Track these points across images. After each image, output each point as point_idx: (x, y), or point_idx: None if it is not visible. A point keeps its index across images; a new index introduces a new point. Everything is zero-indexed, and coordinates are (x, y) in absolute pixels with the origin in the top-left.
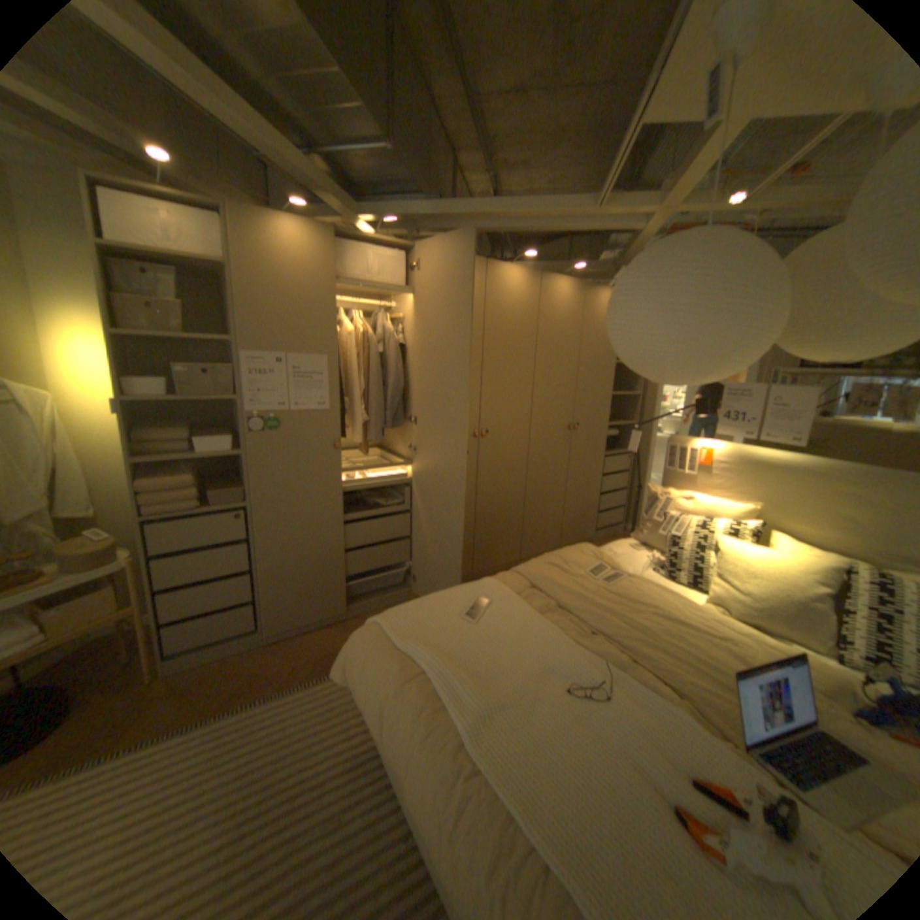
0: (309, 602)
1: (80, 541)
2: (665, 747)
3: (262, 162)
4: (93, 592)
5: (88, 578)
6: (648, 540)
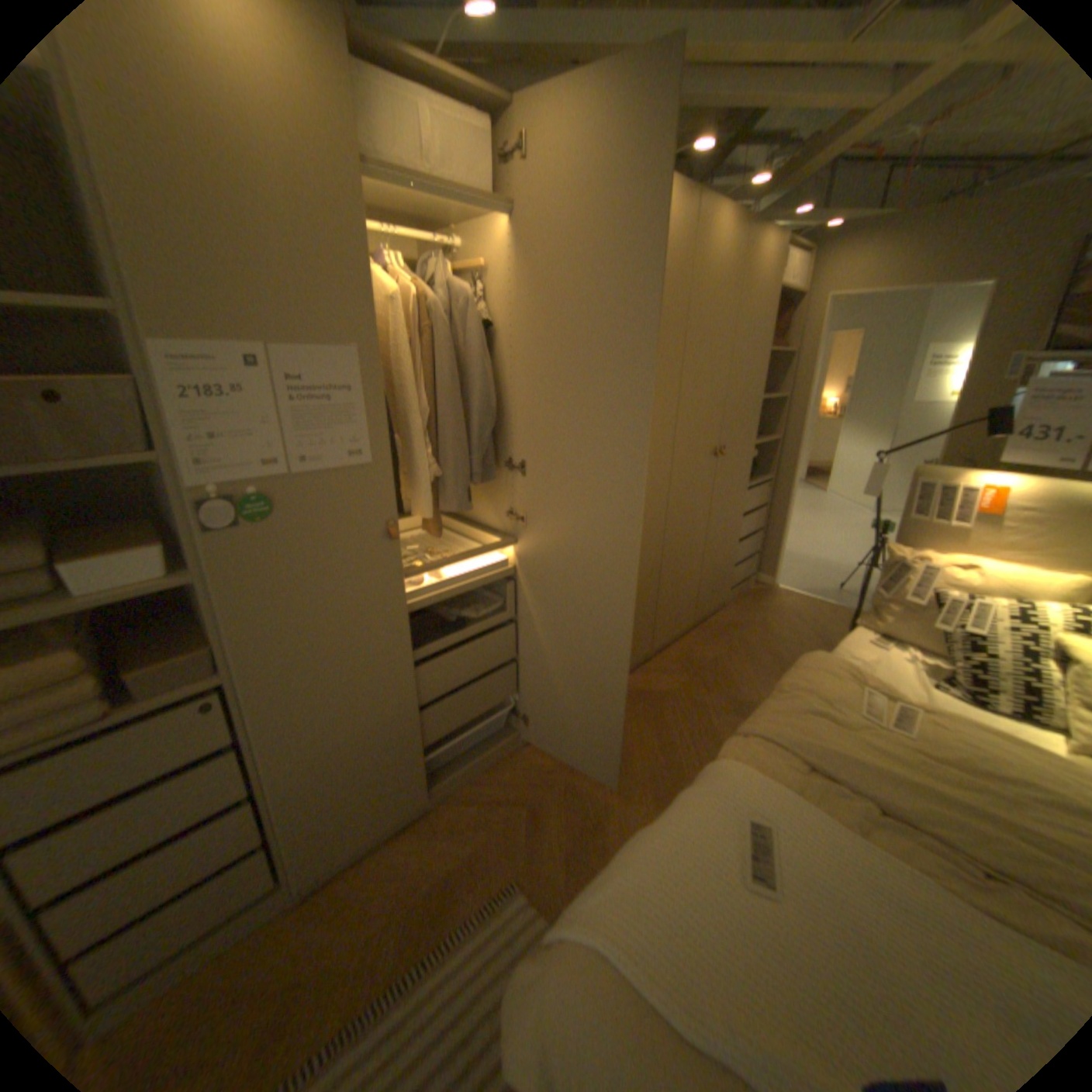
0: (367, 807)
1: None
2: None
3: None
4: None
5: None
6: (897, 631)
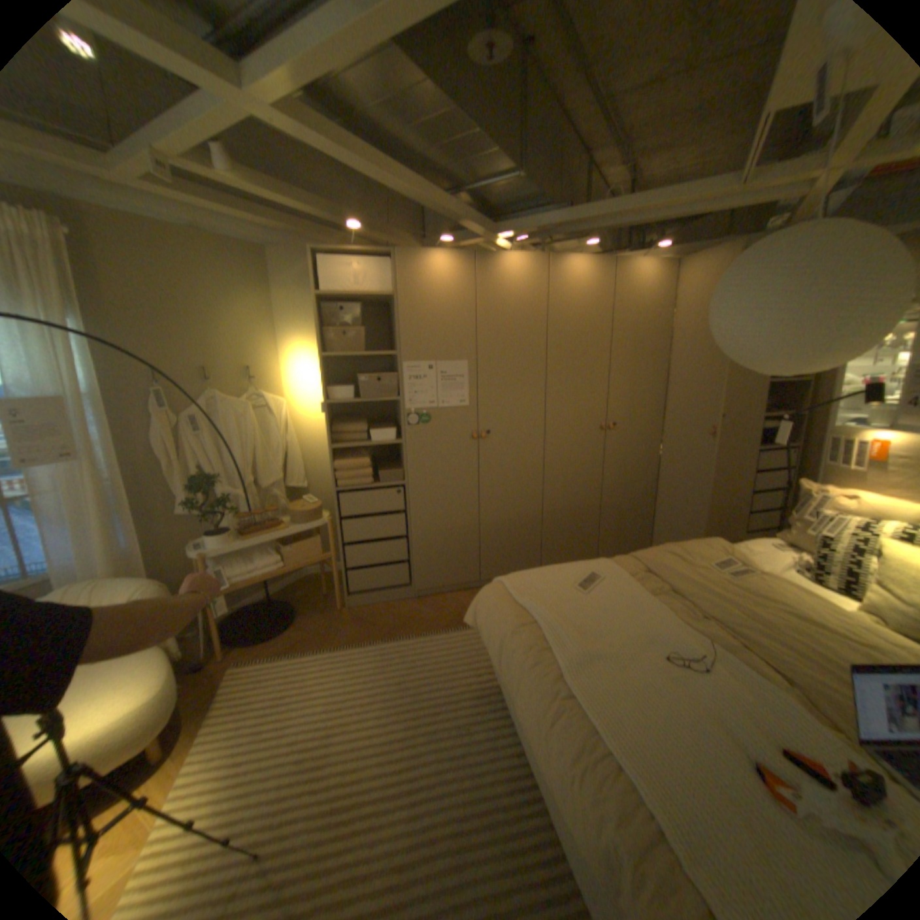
0: (450, 566)
1: (301, 503)
2: (760, 718)
3: (420, 207)
4: (307, 539)
5: (306, 527)
6: (798, 541)
